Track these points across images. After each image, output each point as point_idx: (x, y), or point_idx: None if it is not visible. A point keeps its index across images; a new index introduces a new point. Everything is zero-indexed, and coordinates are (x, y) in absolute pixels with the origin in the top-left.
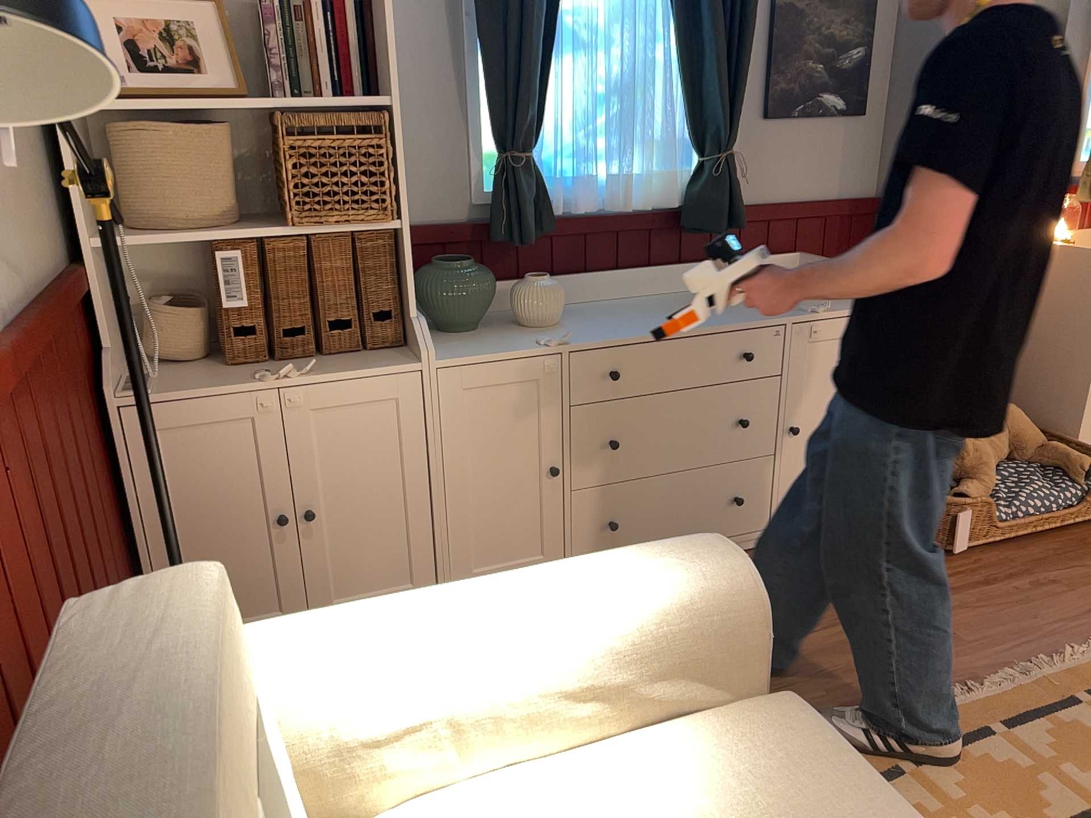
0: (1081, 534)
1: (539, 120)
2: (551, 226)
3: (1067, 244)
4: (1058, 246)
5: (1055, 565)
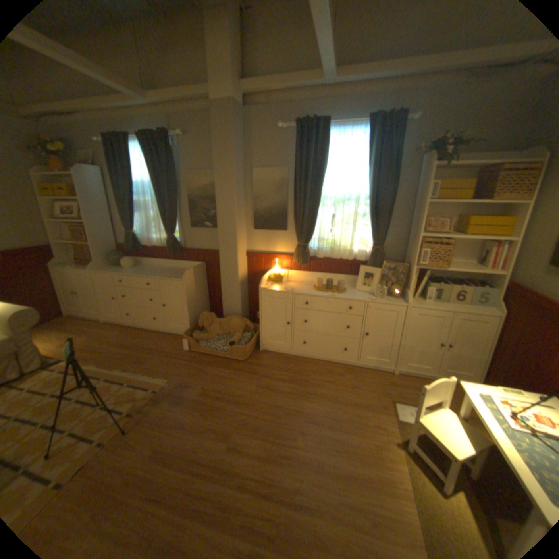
0: (226, 362)
1: (130, 226)
2: (140, 248)
3: (275, 275)
4: (272, 275)
5: (199, 364)
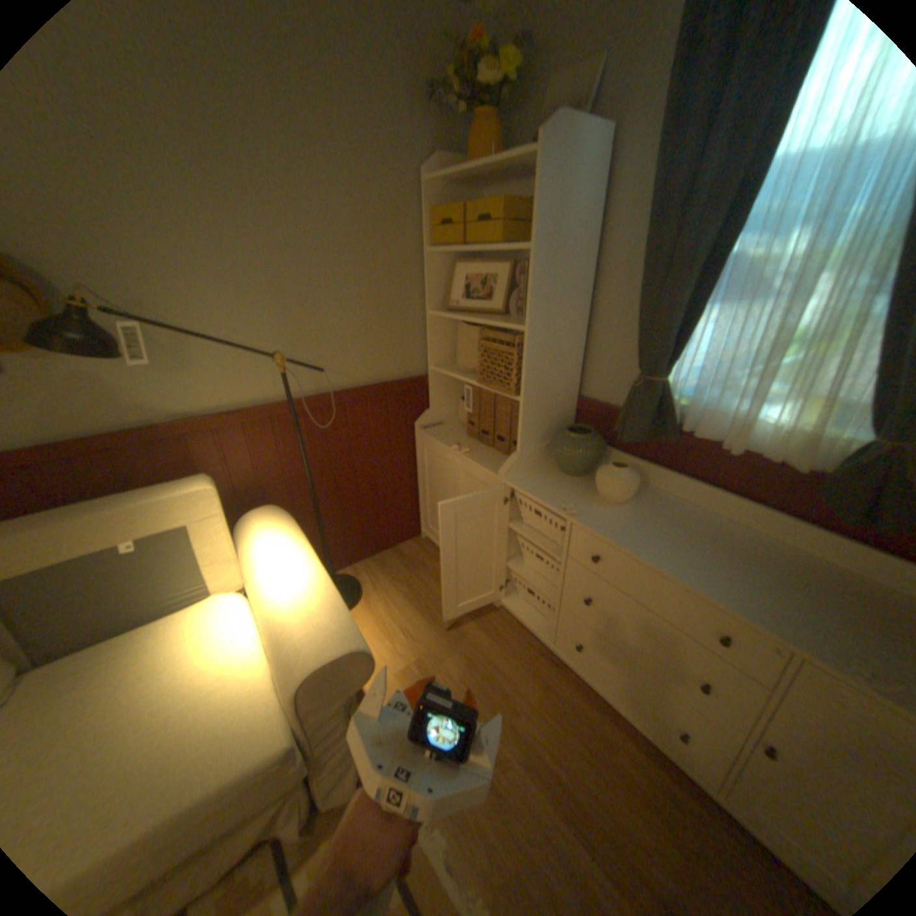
0: None
1: (677, 354)
2: (677, 436)
3: None
4: None
5: None
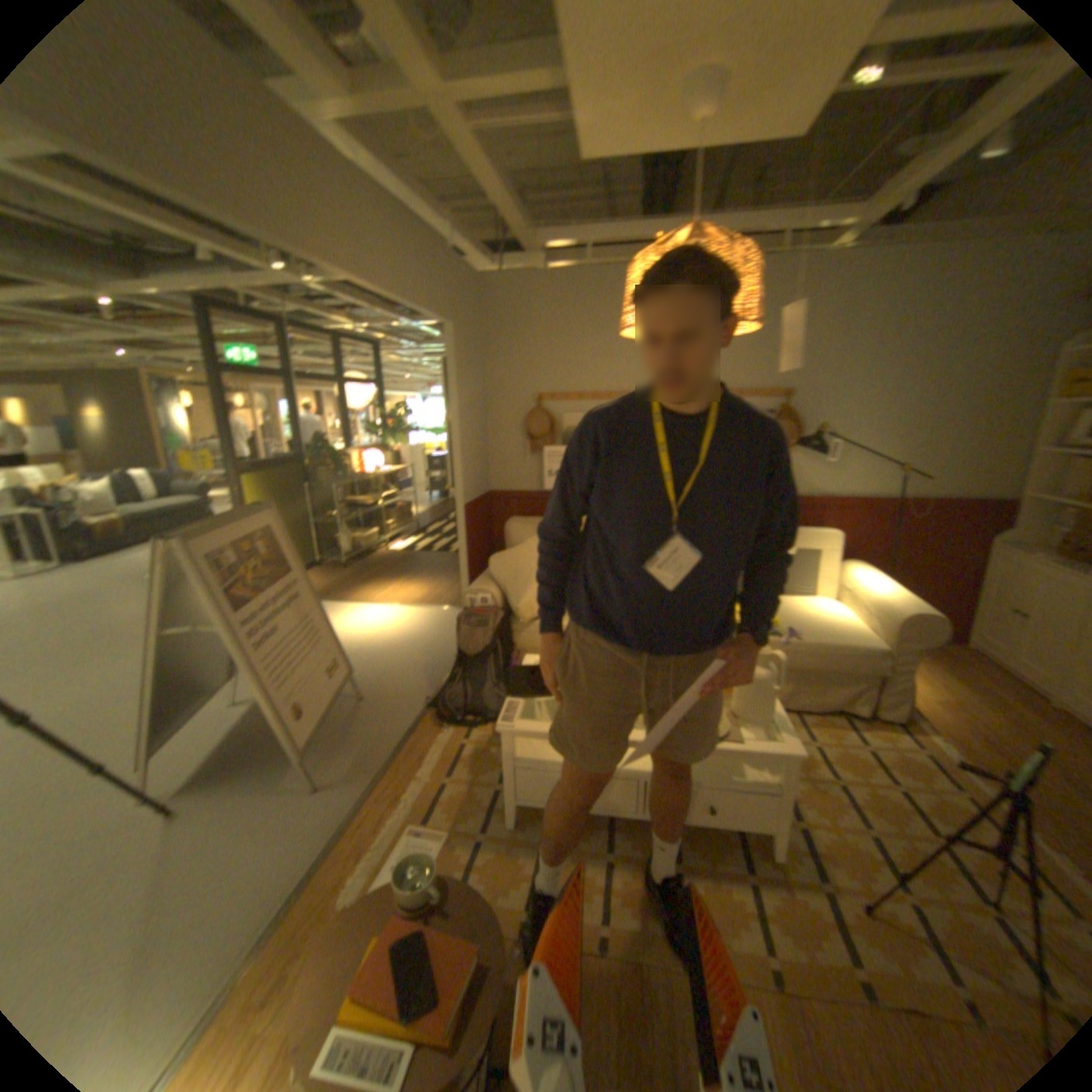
0: None
1: None
2: None
3: None
4: None
5: None
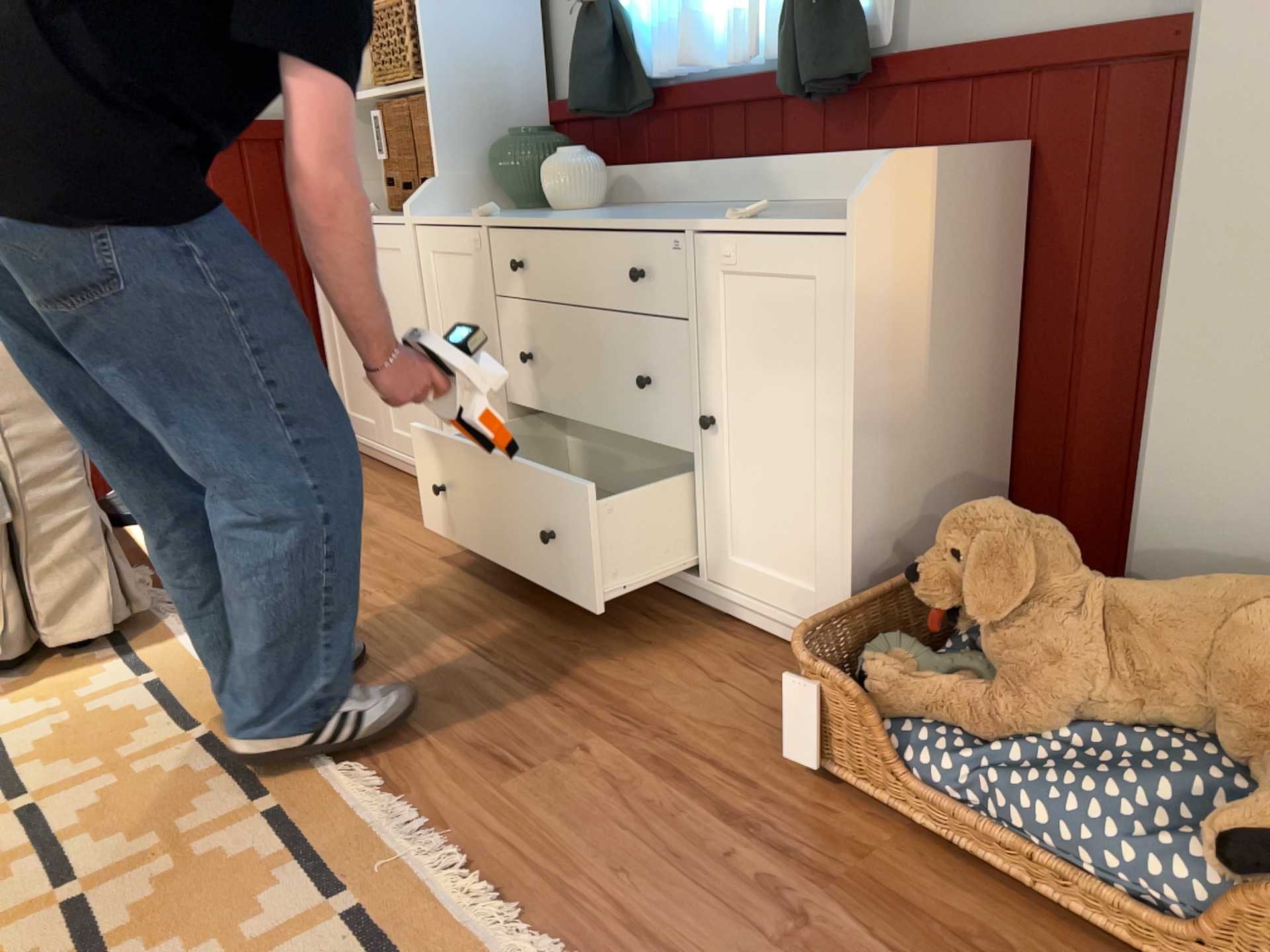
0: None
1: None
2: (647, 97)
3: None
4: None
5: (890, 928)
